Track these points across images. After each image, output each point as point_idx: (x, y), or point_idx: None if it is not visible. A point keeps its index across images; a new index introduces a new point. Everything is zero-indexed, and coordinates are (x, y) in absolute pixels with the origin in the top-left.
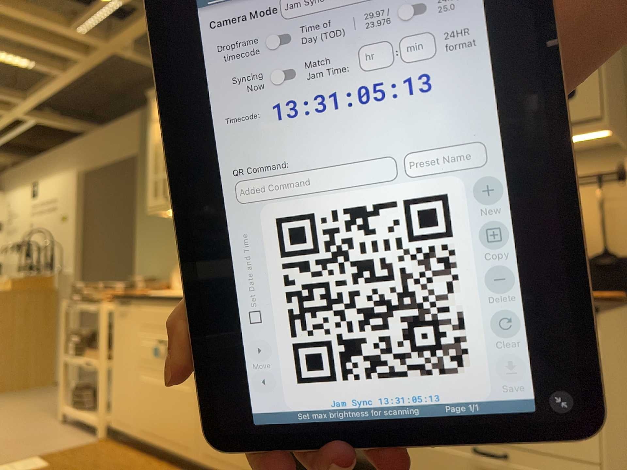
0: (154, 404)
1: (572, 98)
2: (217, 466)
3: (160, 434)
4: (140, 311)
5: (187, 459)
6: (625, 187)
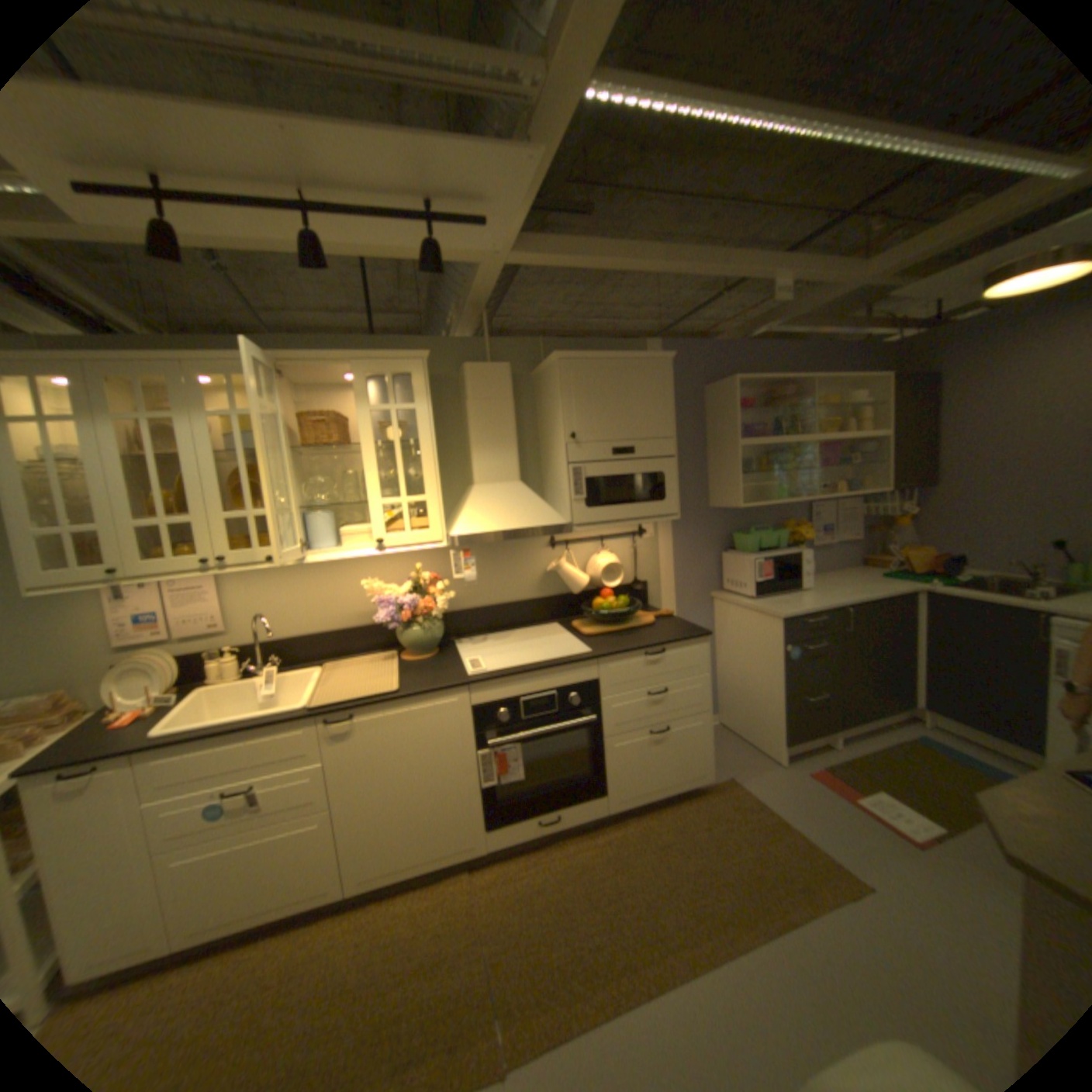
0: (227, 880)
1: (664, 501)
2: (388, 879)
3: (254, 909)
4: (147, 769)
5: (326, 904)
6: (642, 541)
